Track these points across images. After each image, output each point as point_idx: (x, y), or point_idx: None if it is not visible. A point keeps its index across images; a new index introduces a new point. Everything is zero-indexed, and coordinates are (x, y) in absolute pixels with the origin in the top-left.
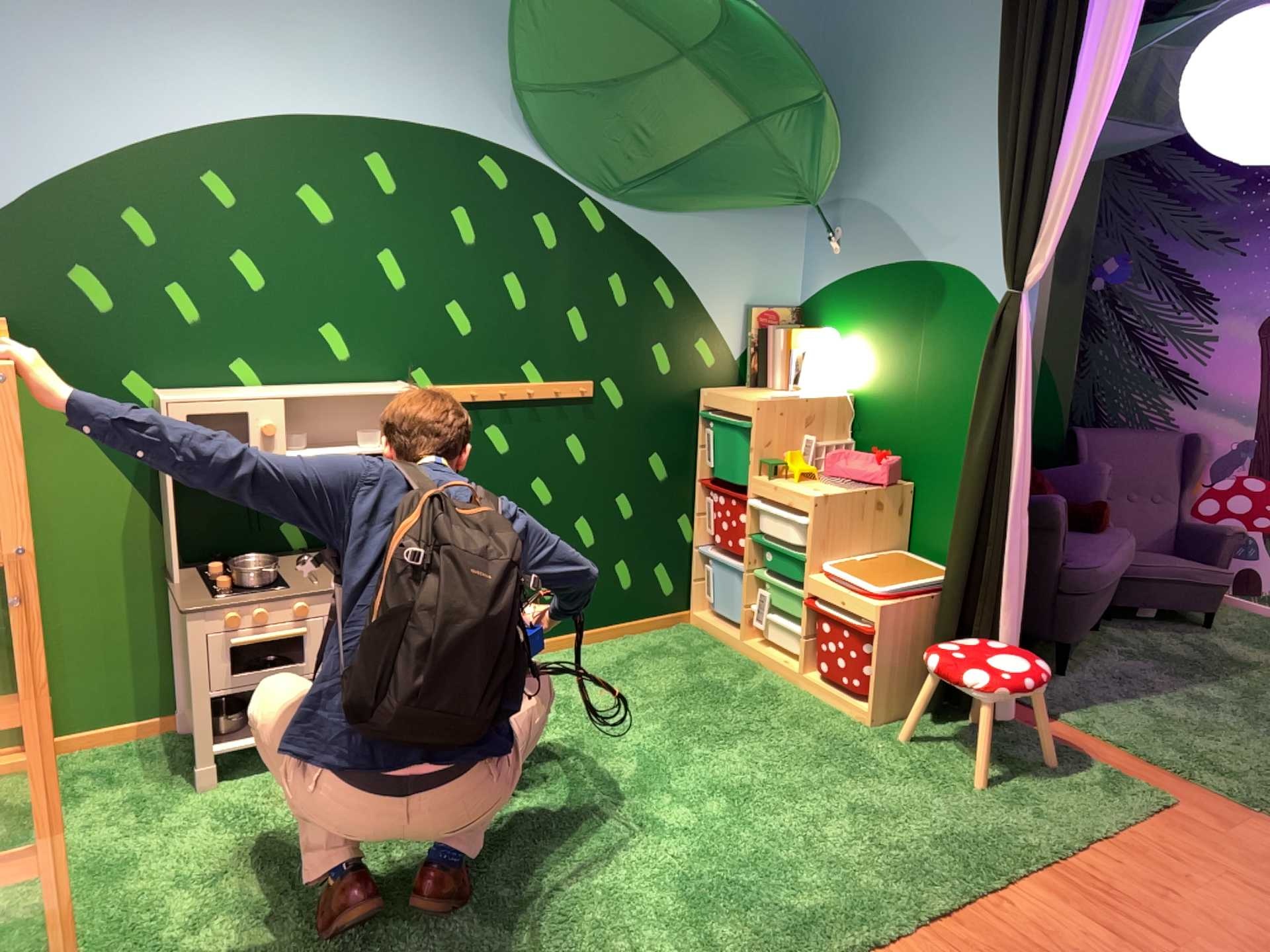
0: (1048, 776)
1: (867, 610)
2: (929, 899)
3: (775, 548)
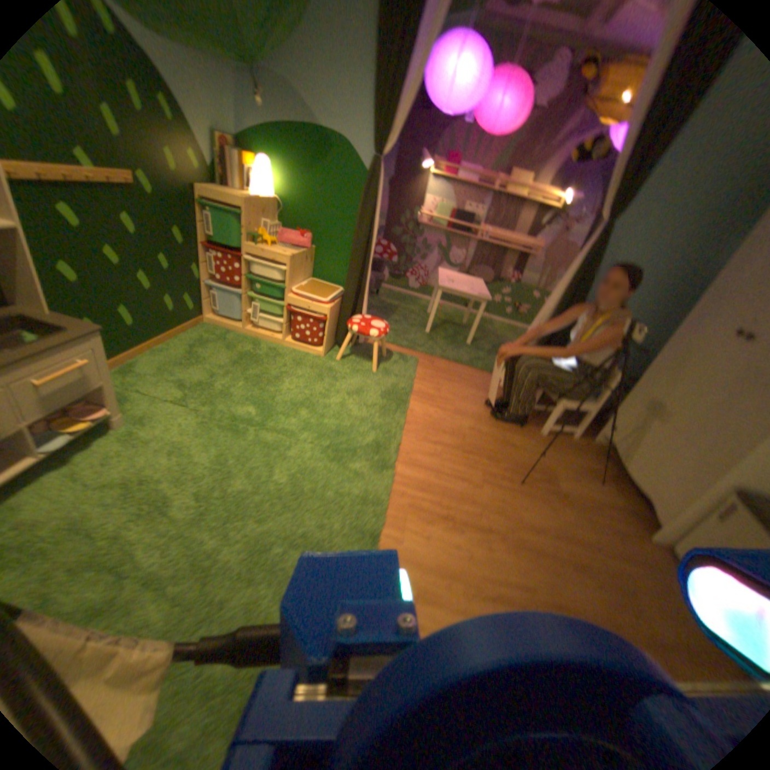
0: (391, 363)
1: (323, 311)
2: (398, 423)
3: (263, 282)
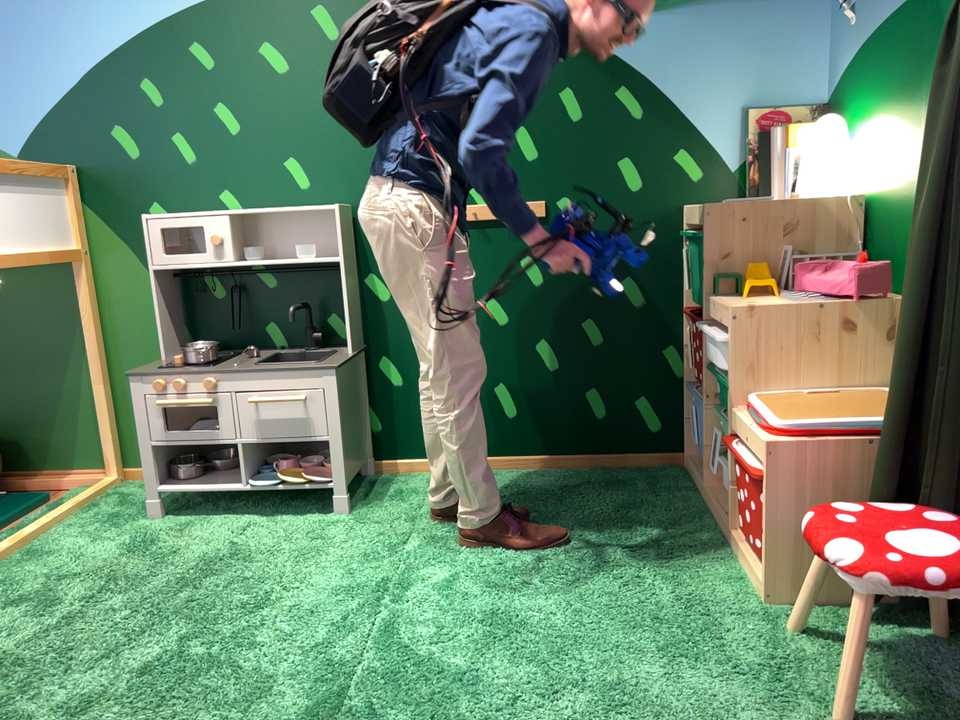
0: None
1: (764, 453)
2: None
3: (715, 377)
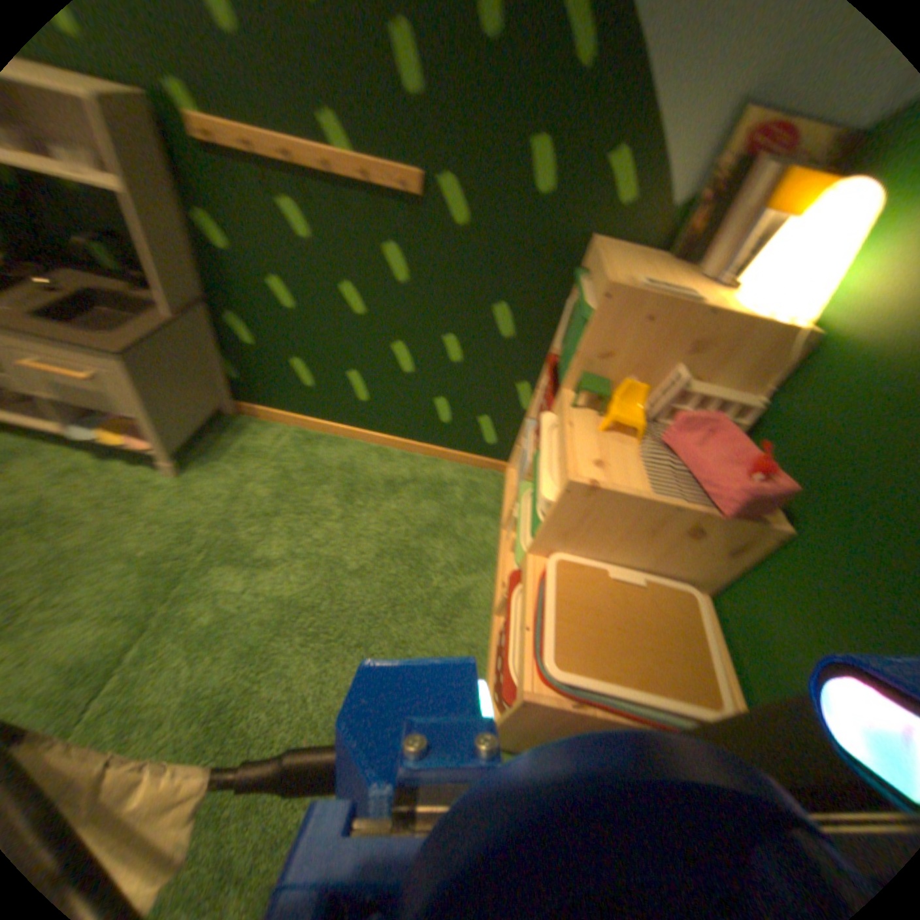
0: None
1: (521, 687)
2: None
3: (534, 492)
